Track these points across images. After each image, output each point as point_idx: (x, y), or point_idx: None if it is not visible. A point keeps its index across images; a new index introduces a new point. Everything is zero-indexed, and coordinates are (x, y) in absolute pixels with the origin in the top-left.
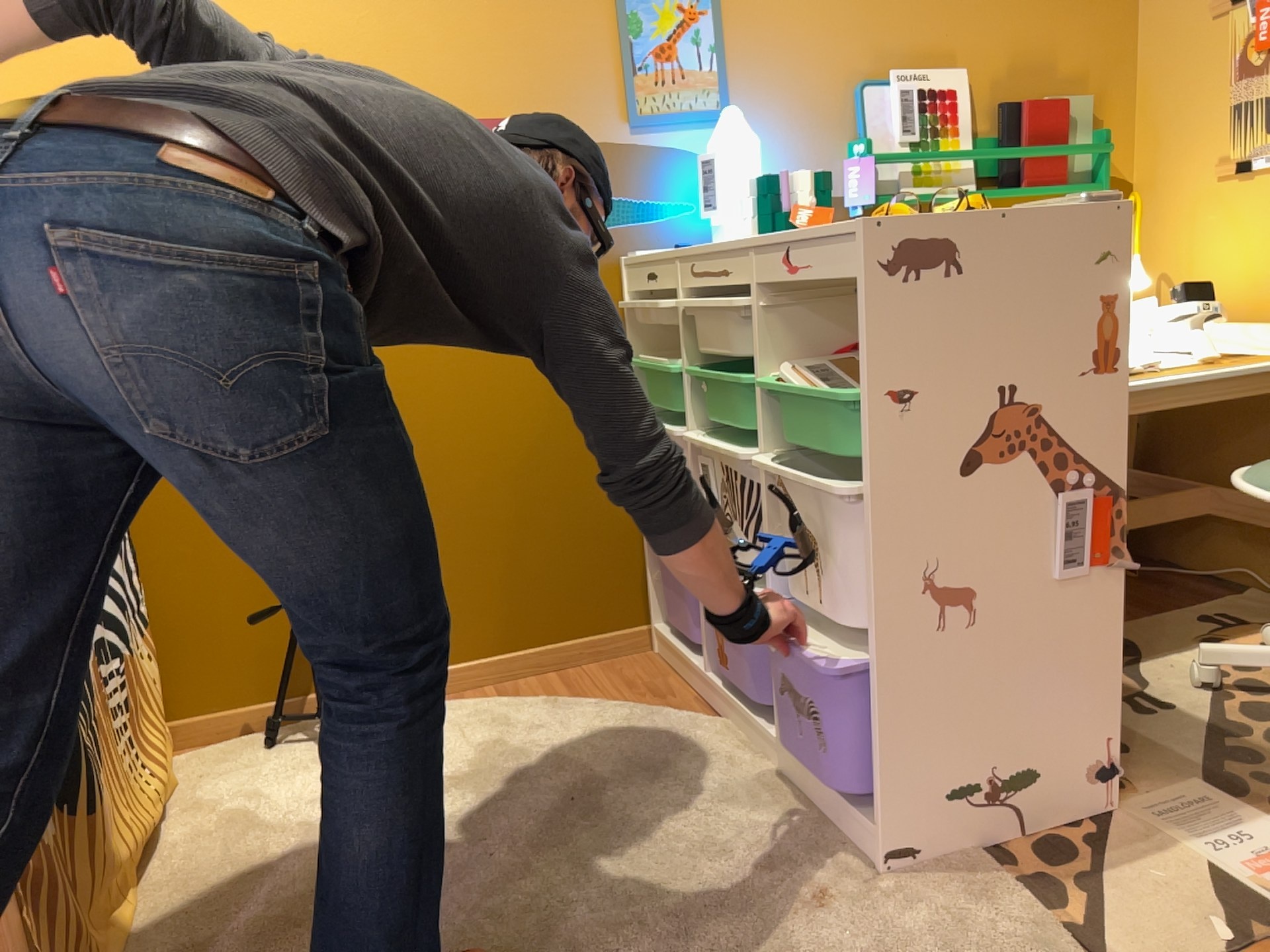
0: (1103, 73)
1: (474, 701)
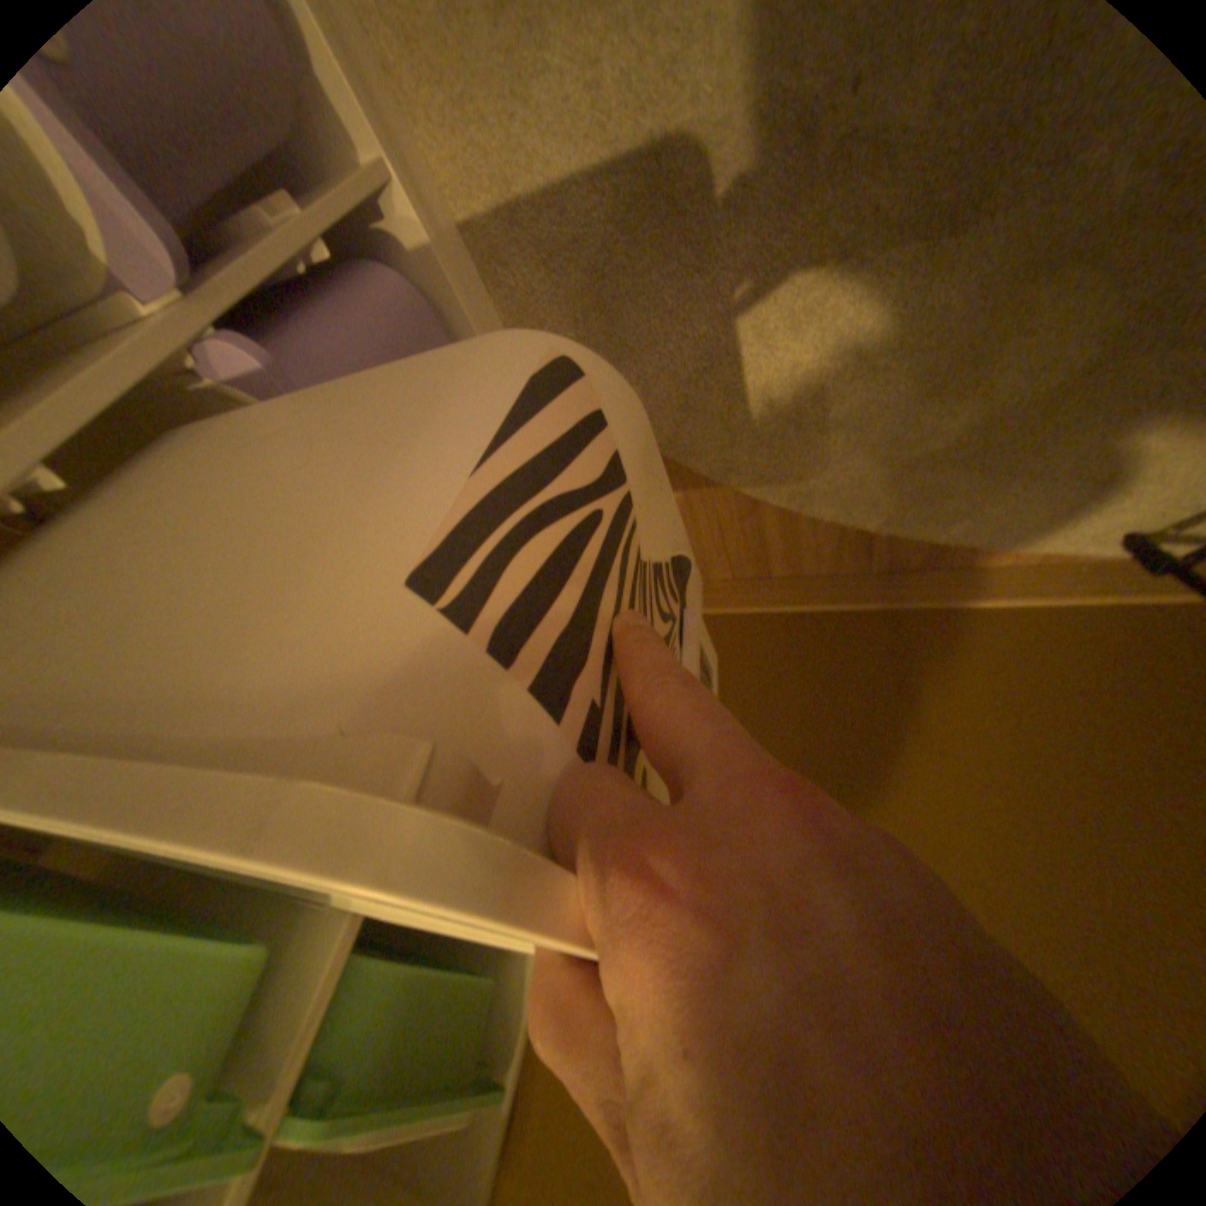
0: None
1: (931, 519)
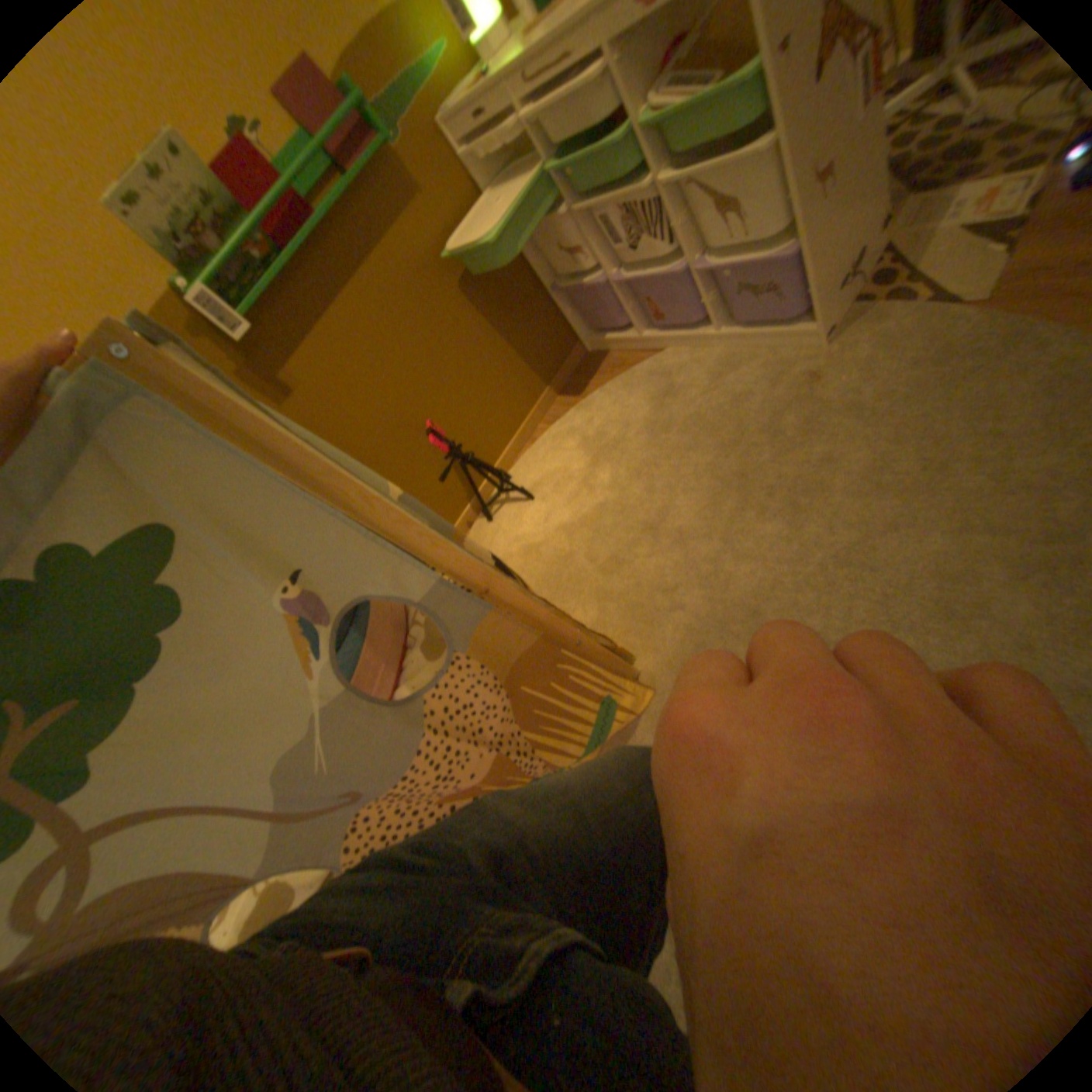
0: None
1: (547, 435)
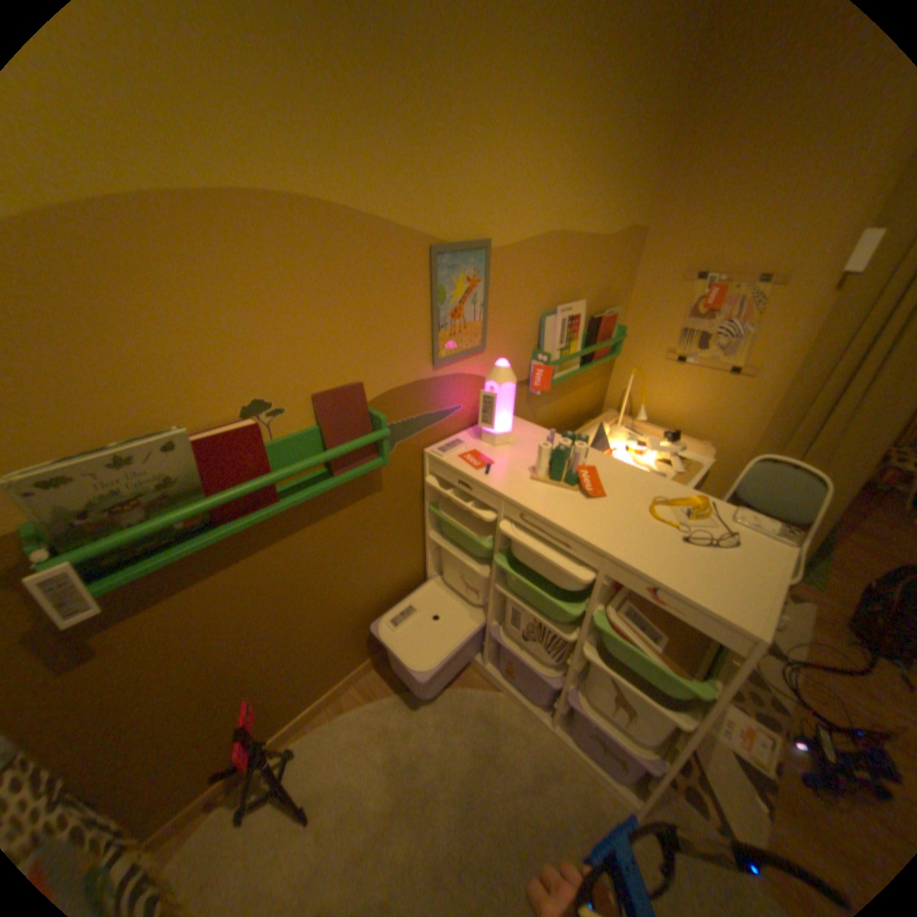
0: (625, 291)
1: (357, 717)
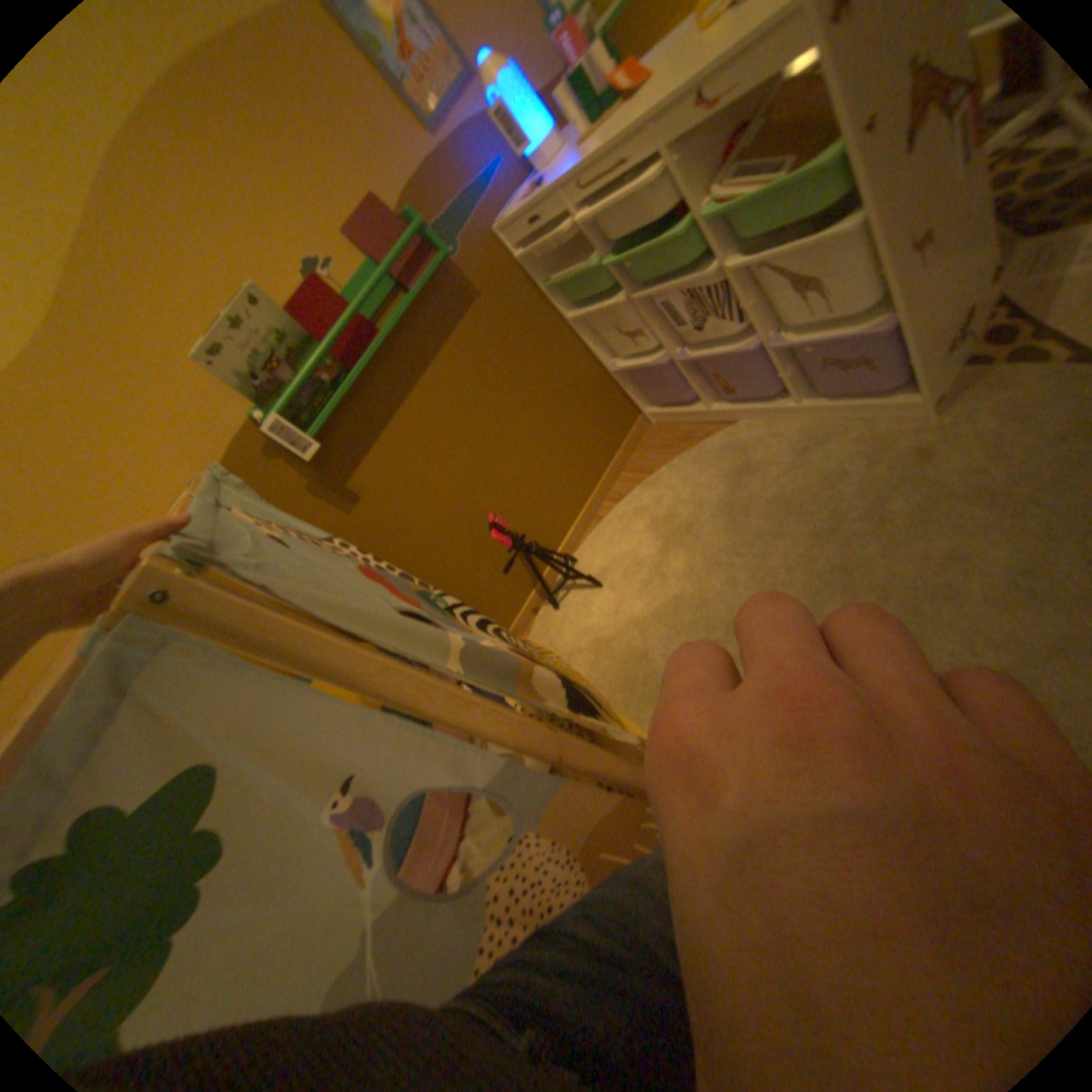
0: None
1: (614, 514)
